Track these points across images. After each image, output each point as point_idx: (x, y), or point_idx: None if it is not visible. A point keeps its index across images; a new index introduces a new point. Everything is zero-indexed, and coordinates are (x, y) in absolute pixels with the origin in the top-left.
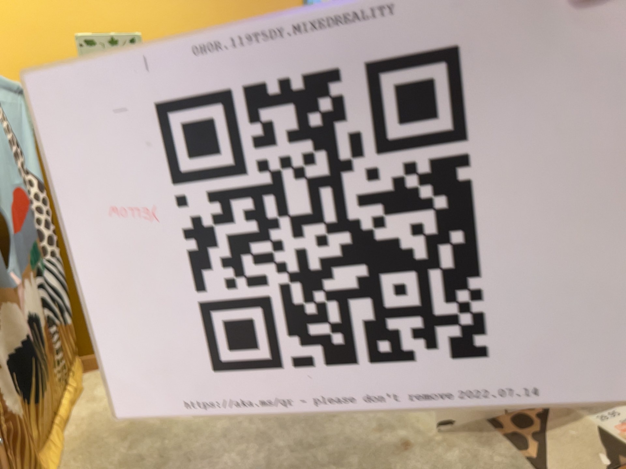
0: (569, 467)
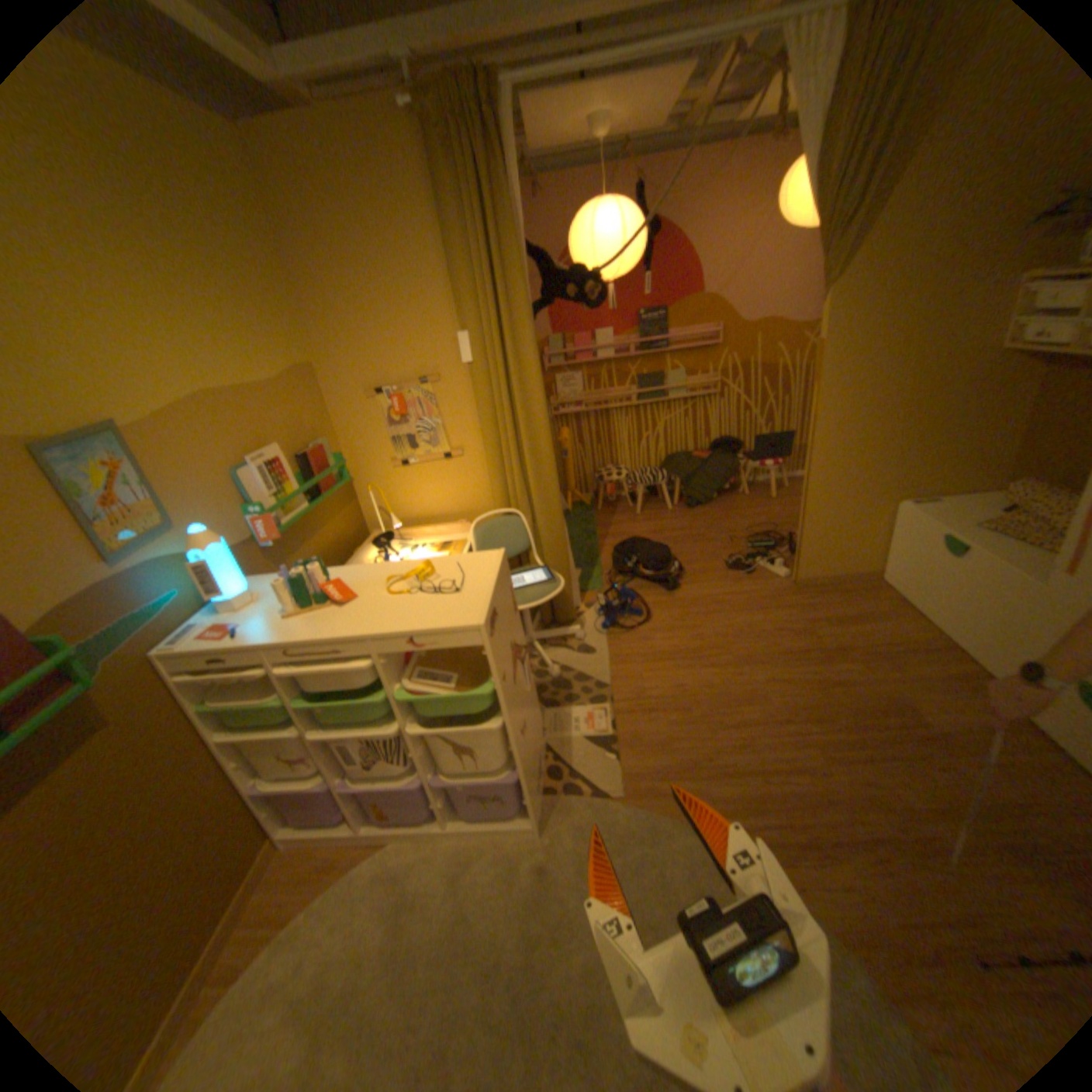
0: (601, 776)
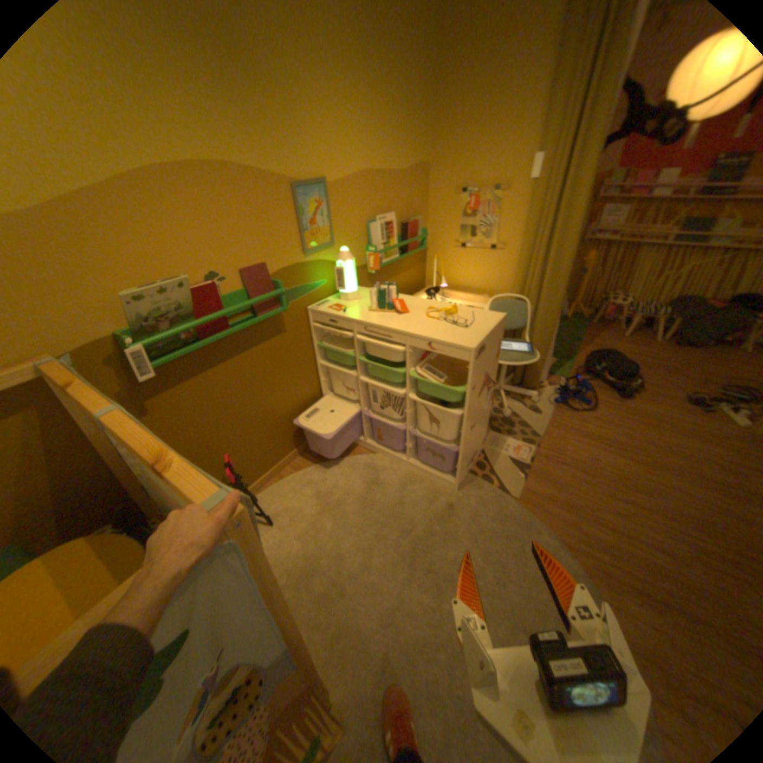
0: (509, 481)
